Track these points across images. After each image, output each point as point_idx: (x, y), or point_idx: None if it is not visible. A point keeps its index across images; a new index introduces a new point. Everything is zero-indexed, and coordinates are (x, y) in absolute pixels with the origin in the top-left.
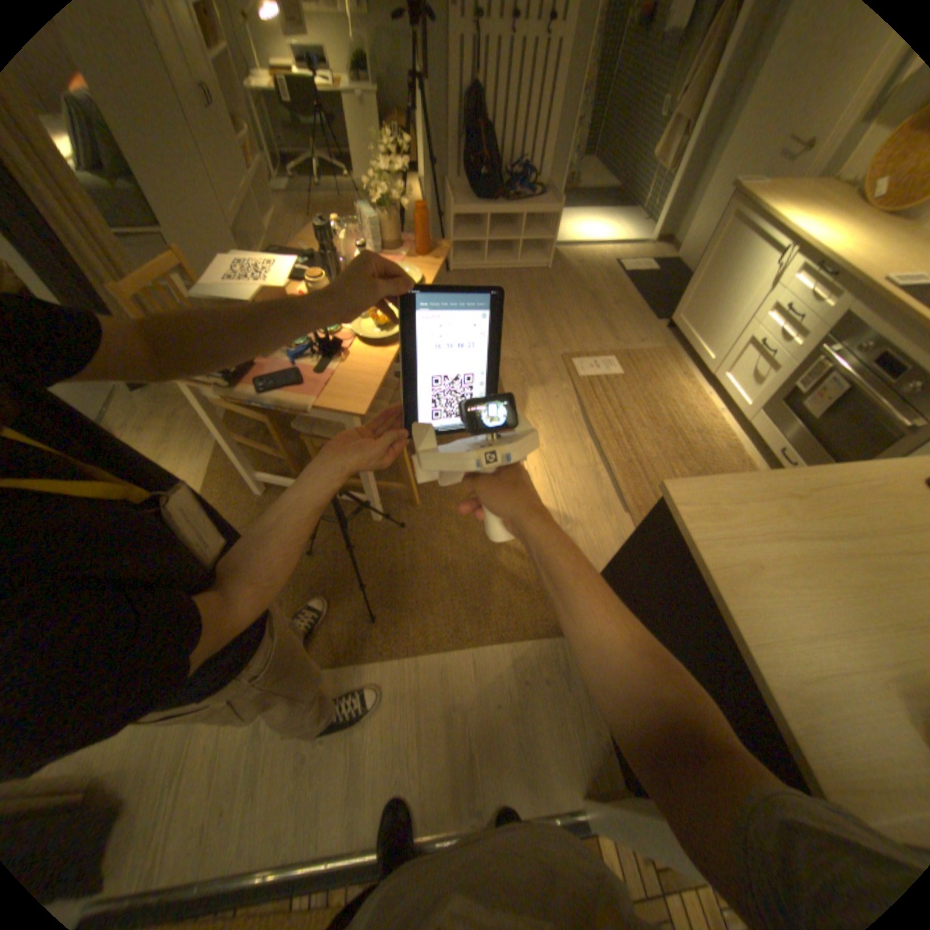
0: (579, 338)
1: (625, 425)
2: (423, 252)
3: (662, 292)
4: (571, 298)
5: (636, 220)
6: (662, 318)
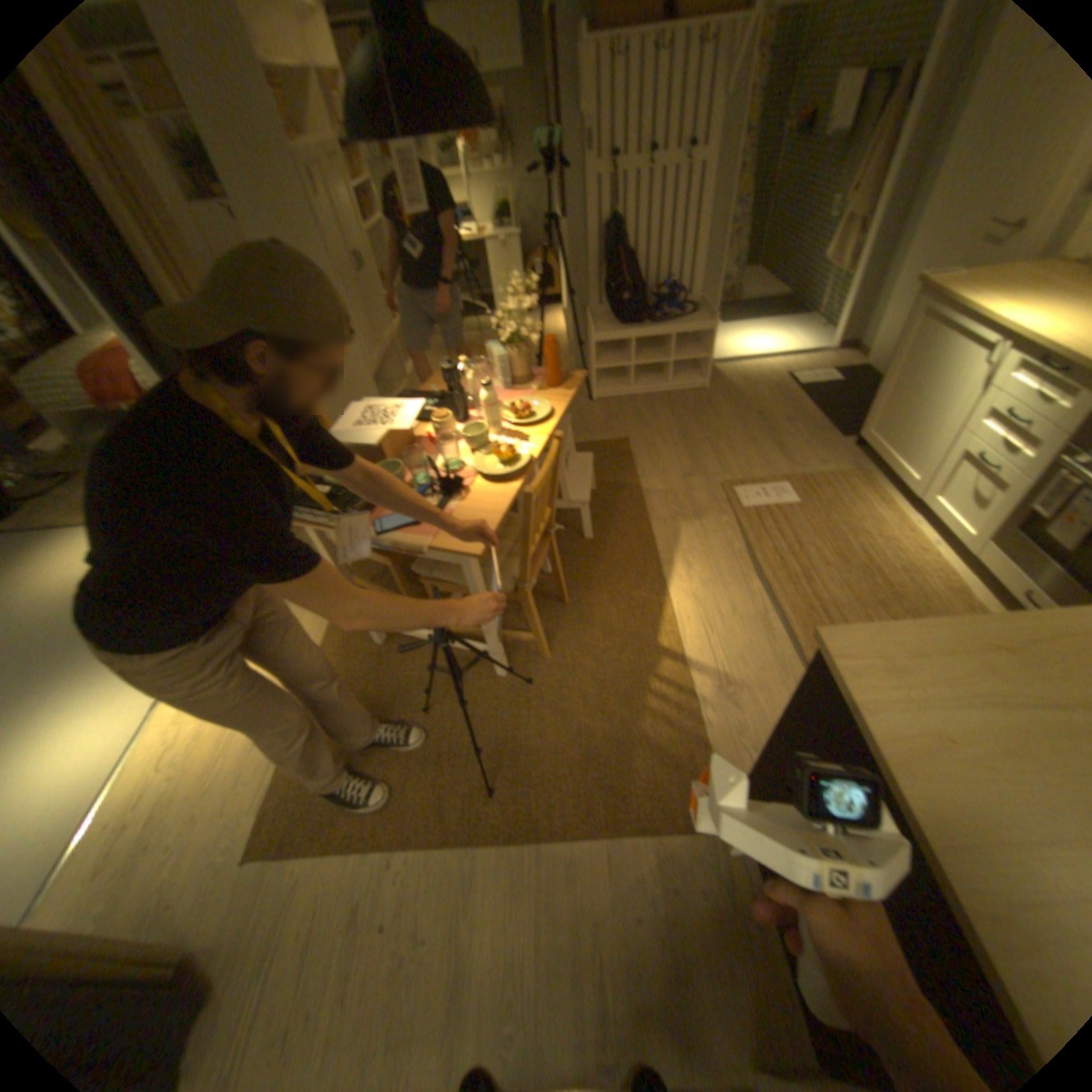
0: (743, 463)
1: (803, 563)
2: (553, 383)
3: (848, 404)
4: (732, 418)
5: (811, 326)
6: (848, 434)
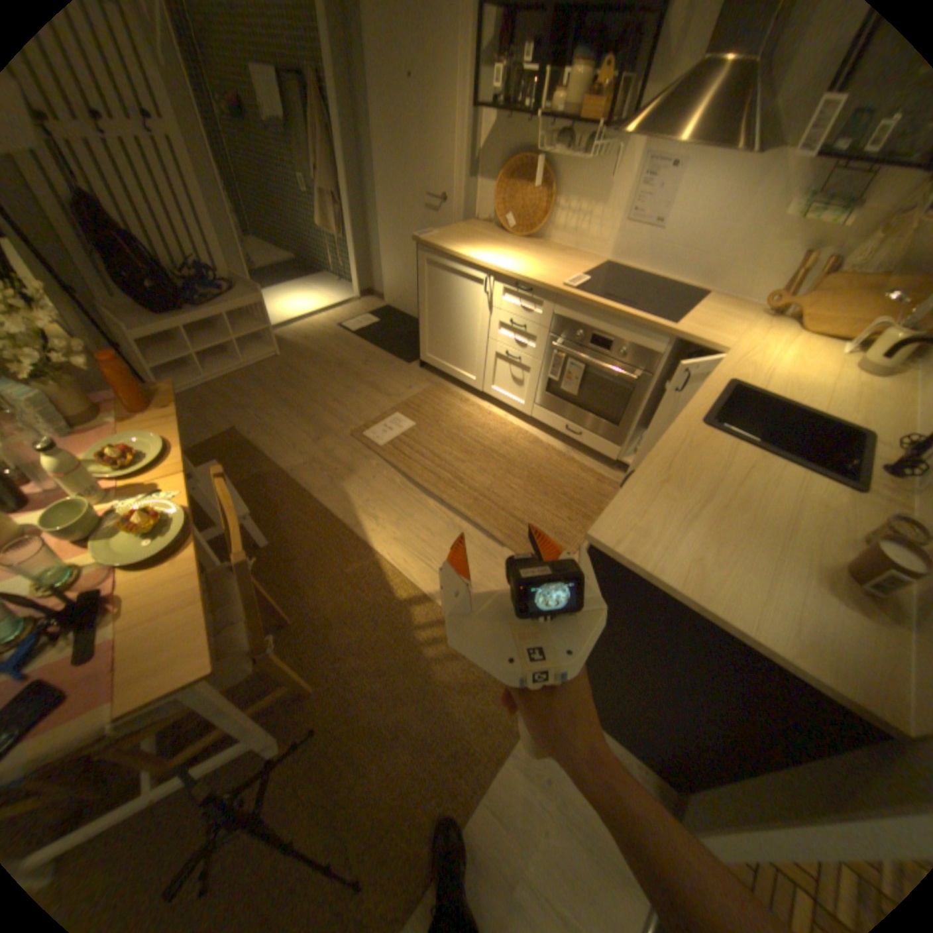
0: (355, 410)
1: (449, 469)
2: (137, 406)
3: (396, 338)
4: (321, 375)
5: (330, 283)
6: (411, 361)
